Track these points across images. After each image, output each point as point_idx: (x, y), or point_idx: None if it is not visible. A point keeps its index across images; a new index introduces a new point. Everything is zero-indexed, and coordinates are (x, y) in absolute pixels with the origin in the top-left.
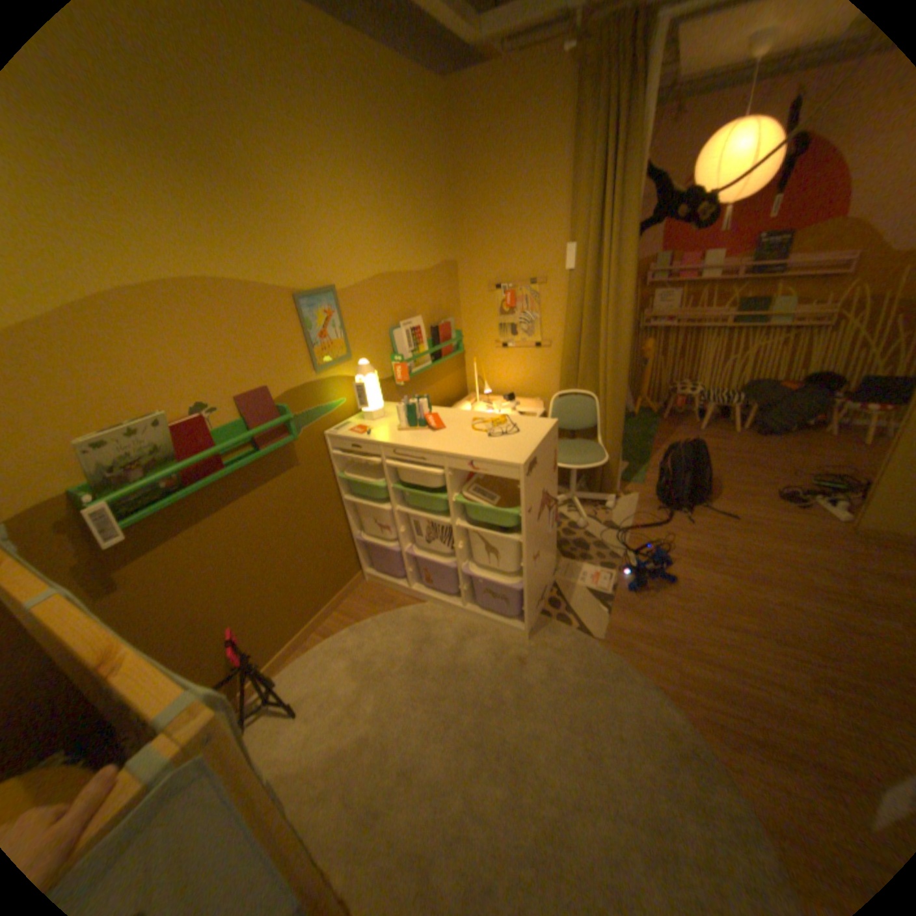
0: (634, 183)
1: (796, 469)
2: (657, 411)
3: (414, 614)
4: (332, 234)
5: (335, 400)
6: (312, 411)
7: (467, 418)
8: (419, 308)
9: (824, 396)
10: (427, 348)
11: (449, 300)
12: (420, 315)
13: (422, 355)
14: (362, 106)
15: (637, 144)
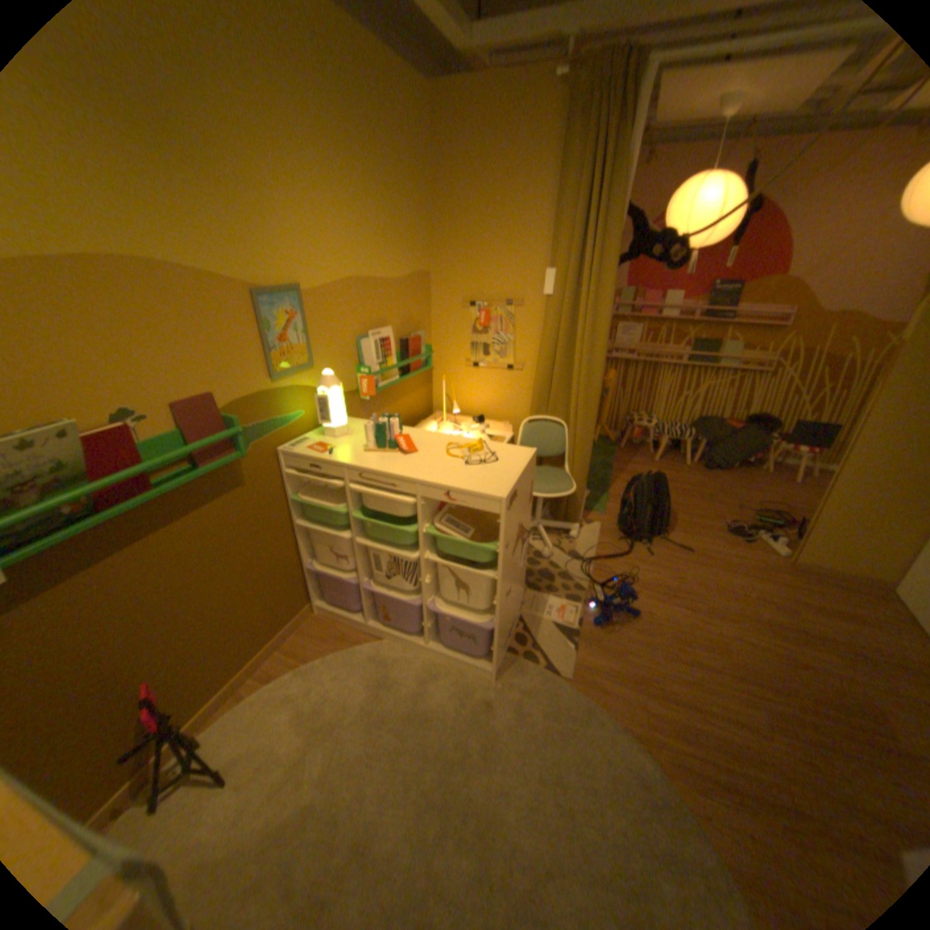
0: (617, 217)
1: (739, 504)
2: (614, 440)
3: (370, 653)
4: (301, 227)
5: (293, 412)
6: (265, 424)
7: (440, 442)
8: (389, 319)
9: (763, 437)
10: (396, 362)
11: (421, 313)
12: (390, 326)
13: (391, 370)
14: (343, 93)
15: (622, 180)
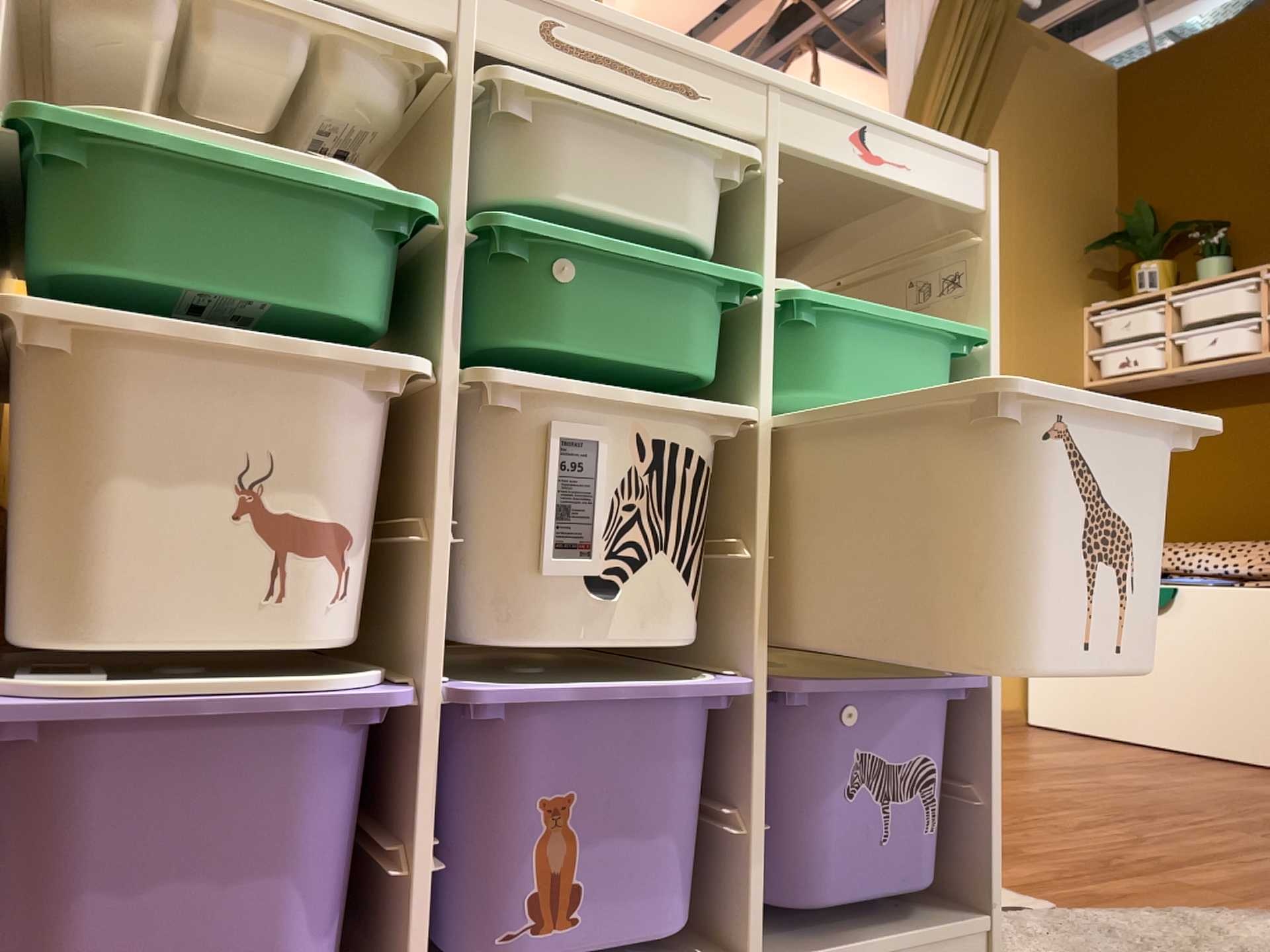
0: None
1: None
2: None
3: None
4: None
5: None
6: None
7: None
8: None
9: None
10: None
11: None
12: None
13: None
14: None
15: None
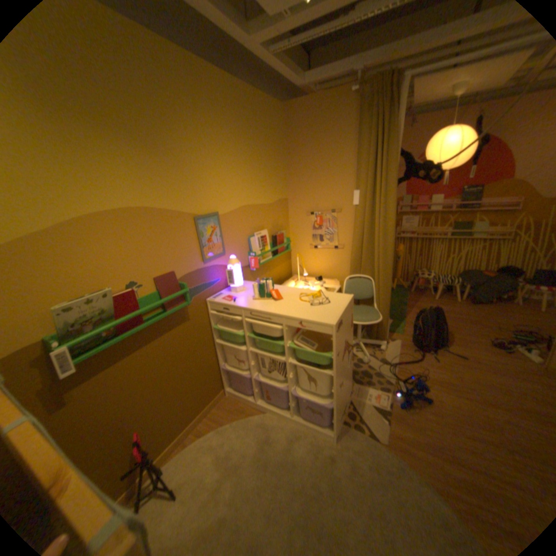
0: (394, 158)
1: (500, 327)
2: (407, 287)
3: (258, 422)
4: (218, 183)
5: (214, 279)
6: (200, 286)
7: (296, 293)
8: (265, 225)
9: (512, 281)
10: (270, 248)
11: (283, 220)
12: (266, 229)
13: (267, 253)
14: (239, 116)
15: (395, 138)
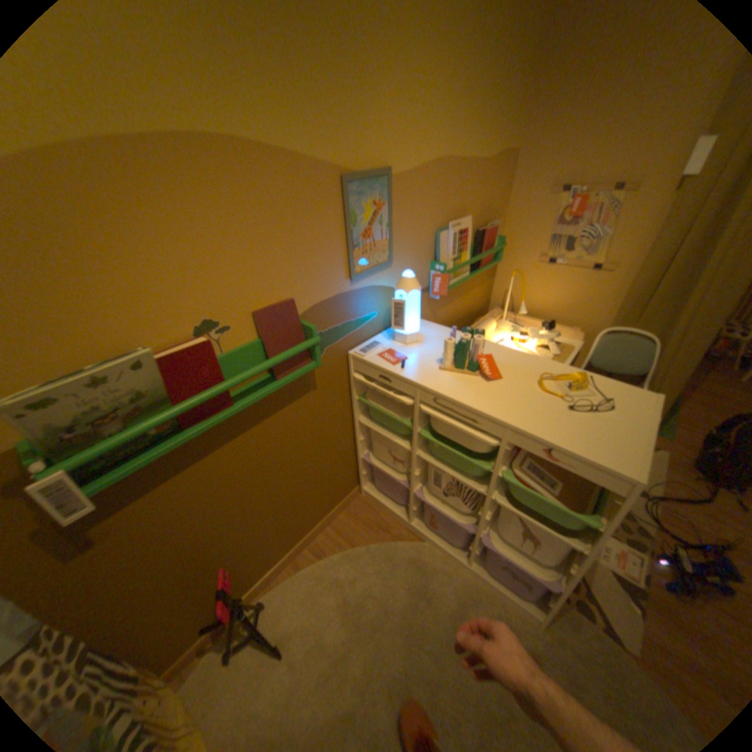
0: None
1: None
2: None
3: (411, 554)
4: (401, 91)
5: (366, 314)
6: (340, 327)
7: (527, 365)
8: (470, 206)
9: None
10: (469, 255)
11: (501, 198)
12: (470, 214)
13: (465, 265)
14: None
15: None
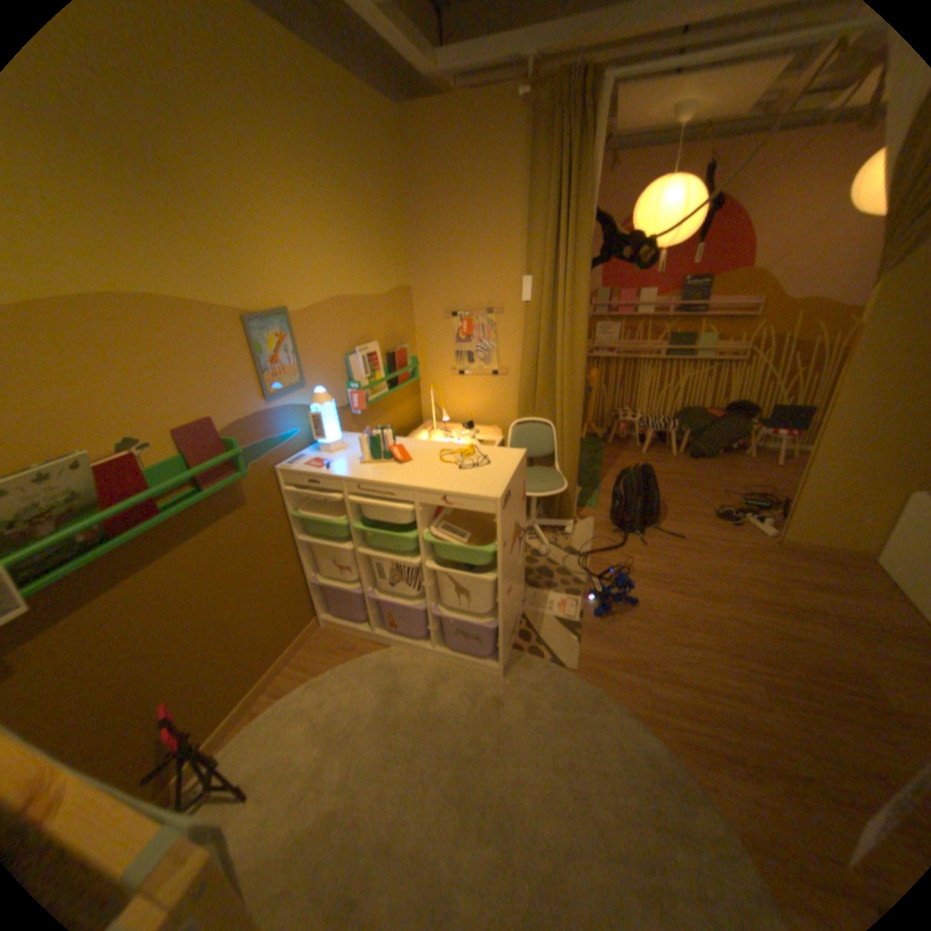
0: (586, 224)
1: (726, 490)
2: (601, 437)
3: (378, 661)
4: (284, 252)
5: (288, 431)
6: (261, 444)
7: (433, 449)
8: (374, 334)
9: (743, 423)
10: (384, 375)
11: (404, 325)
12: (375, 340)
13: (379, 383)
14: (317, 122)
15: (588, 189)
